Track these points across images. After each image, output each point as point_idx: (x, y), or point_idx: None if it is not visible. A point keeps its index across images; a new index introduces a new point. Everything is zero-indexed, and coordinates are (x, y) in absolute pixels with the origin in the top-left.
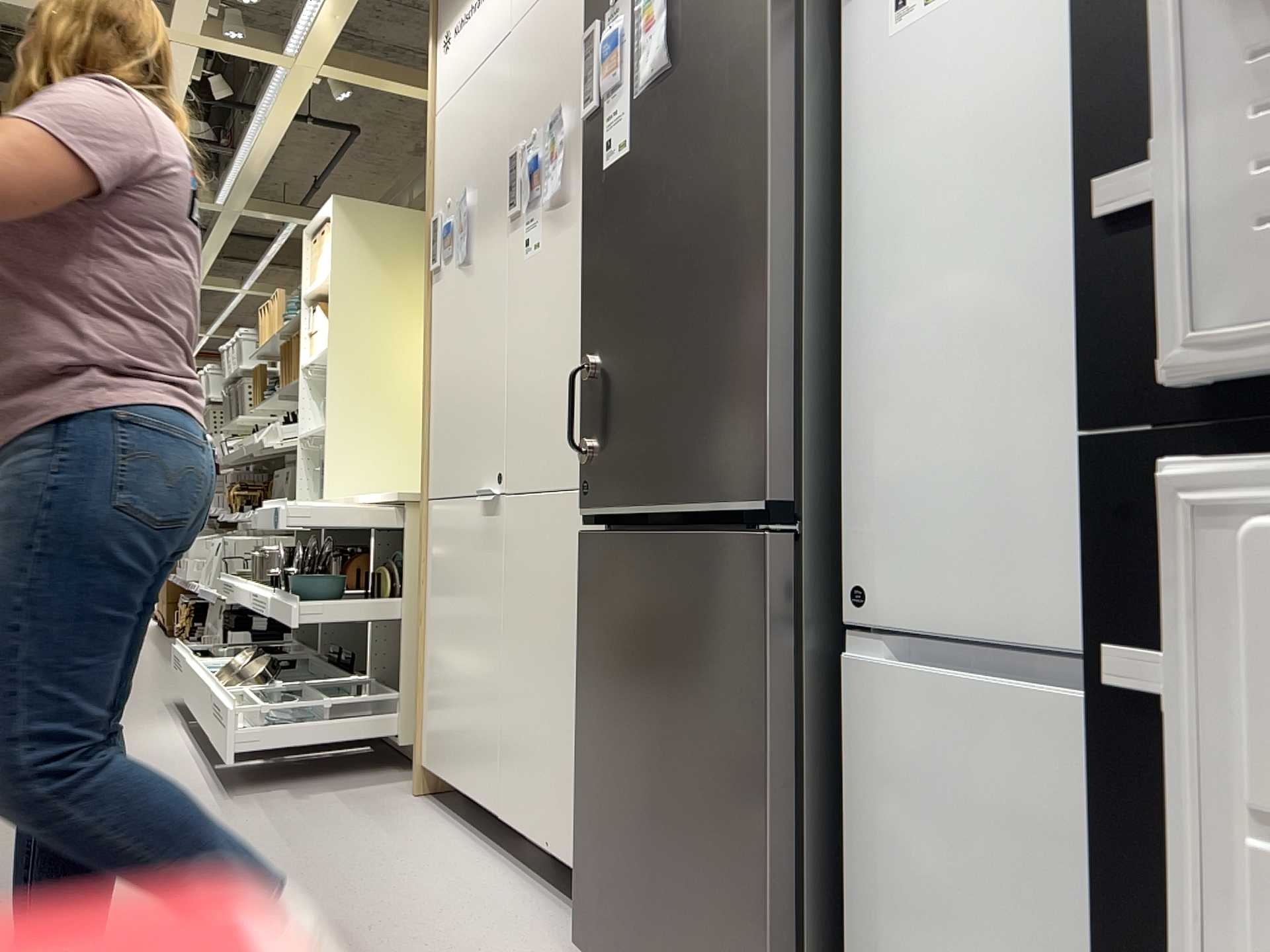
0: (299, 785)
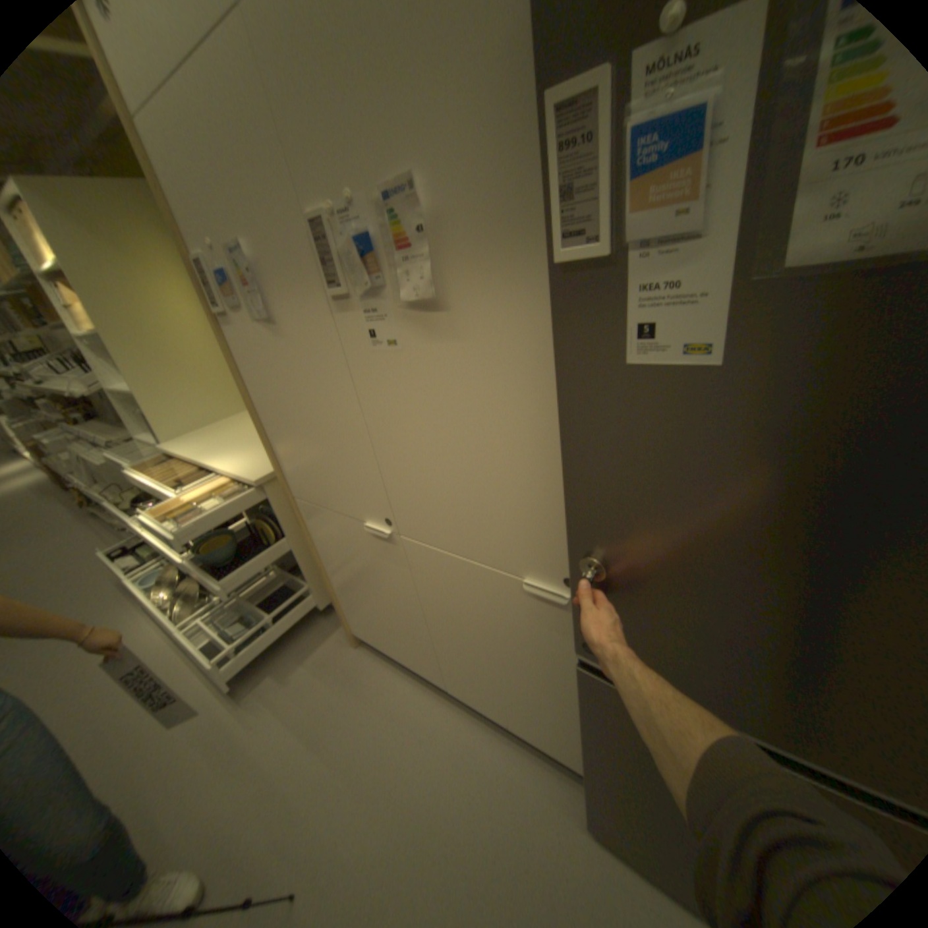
0: (272, 666)
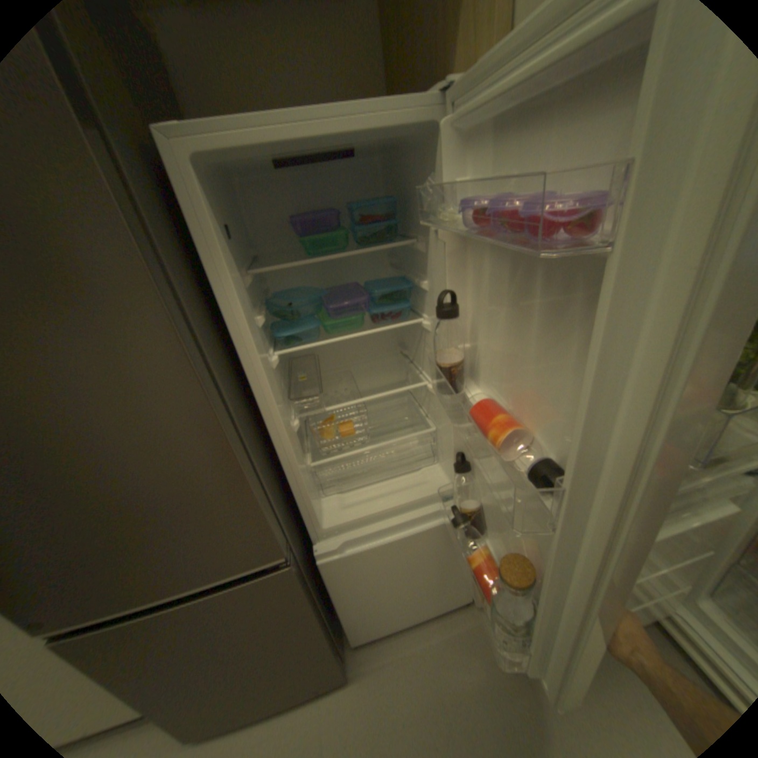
0: None
